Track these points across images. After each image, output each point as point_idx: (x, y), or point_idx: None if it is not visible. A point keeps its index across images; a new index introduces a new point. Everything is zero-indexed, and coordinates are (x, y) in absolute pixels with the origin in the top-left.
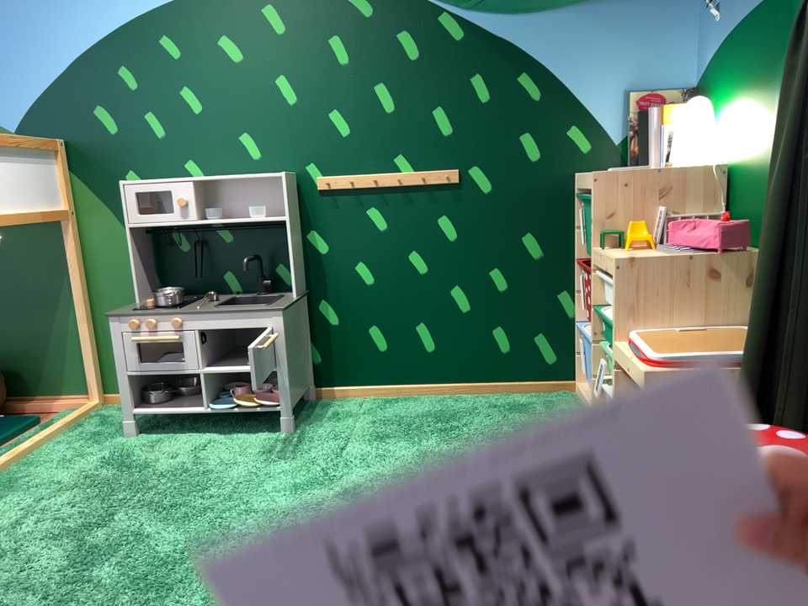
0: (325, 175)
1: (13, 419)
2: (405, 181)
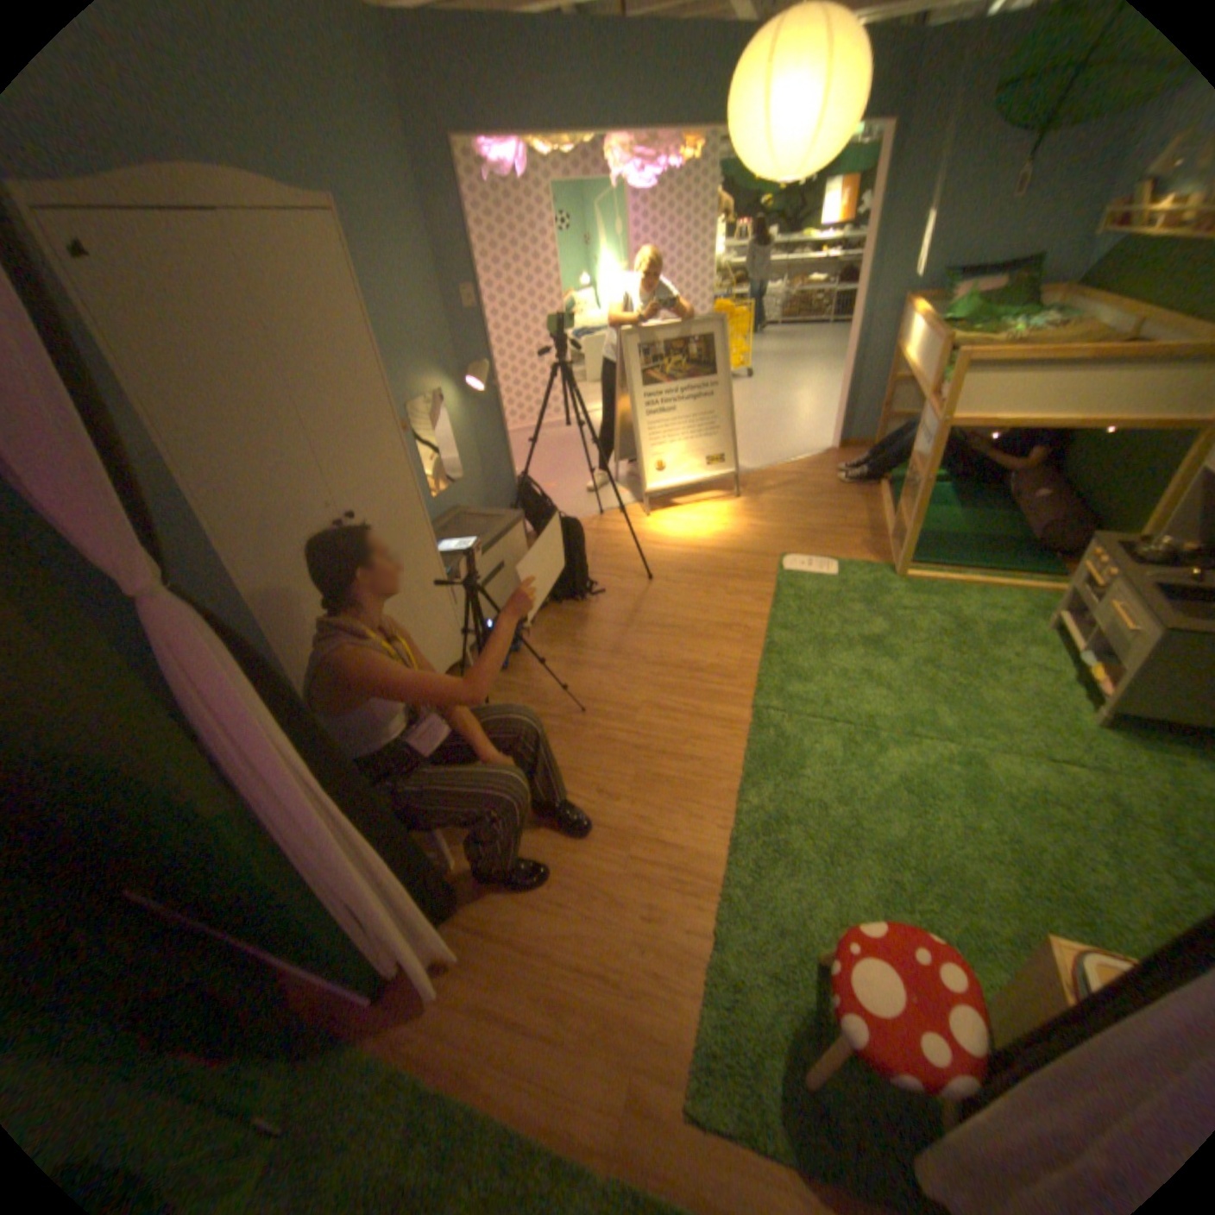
0: None
1: (1066, 565)
2: None
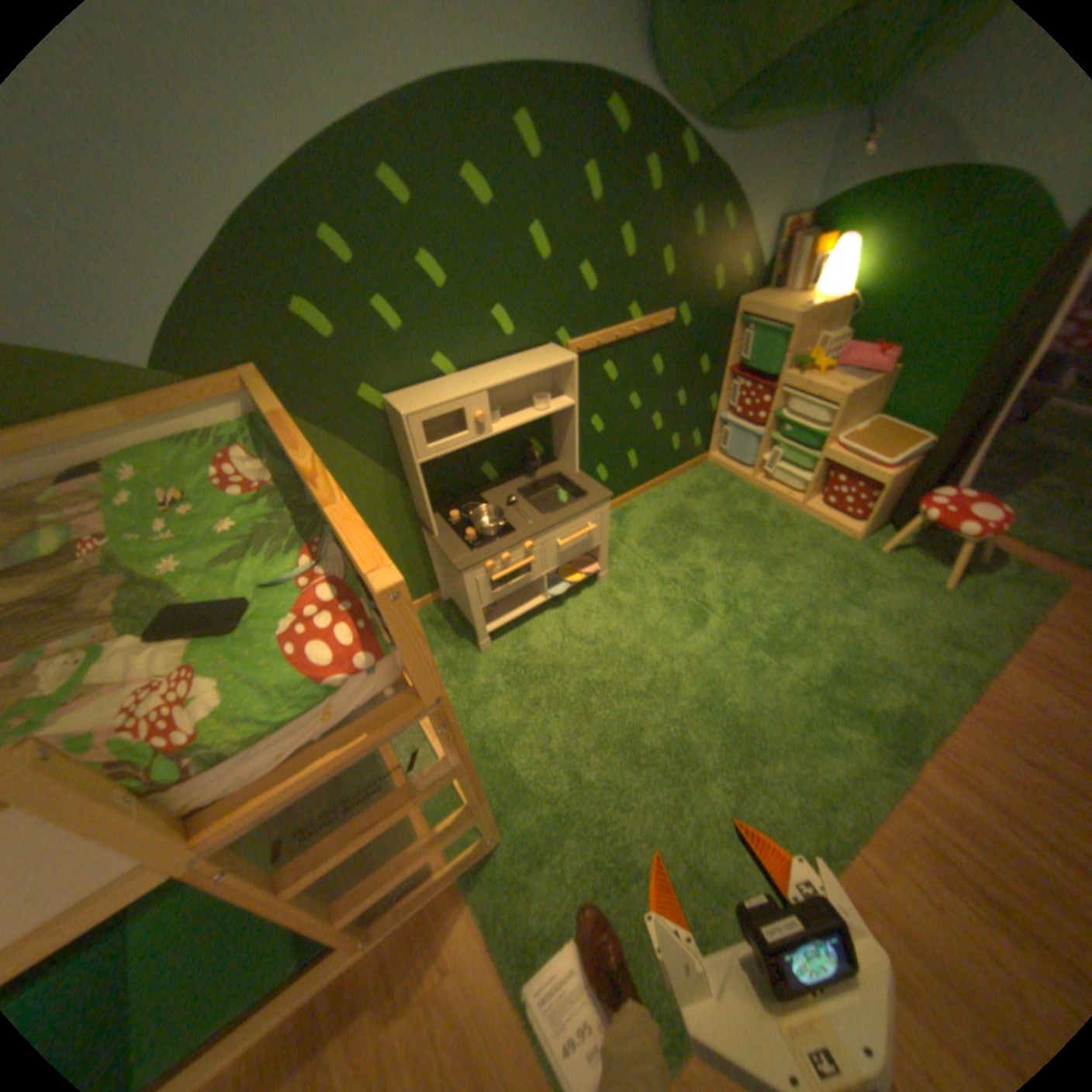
0: (574, 341)
1: None
2: (636, 332)
